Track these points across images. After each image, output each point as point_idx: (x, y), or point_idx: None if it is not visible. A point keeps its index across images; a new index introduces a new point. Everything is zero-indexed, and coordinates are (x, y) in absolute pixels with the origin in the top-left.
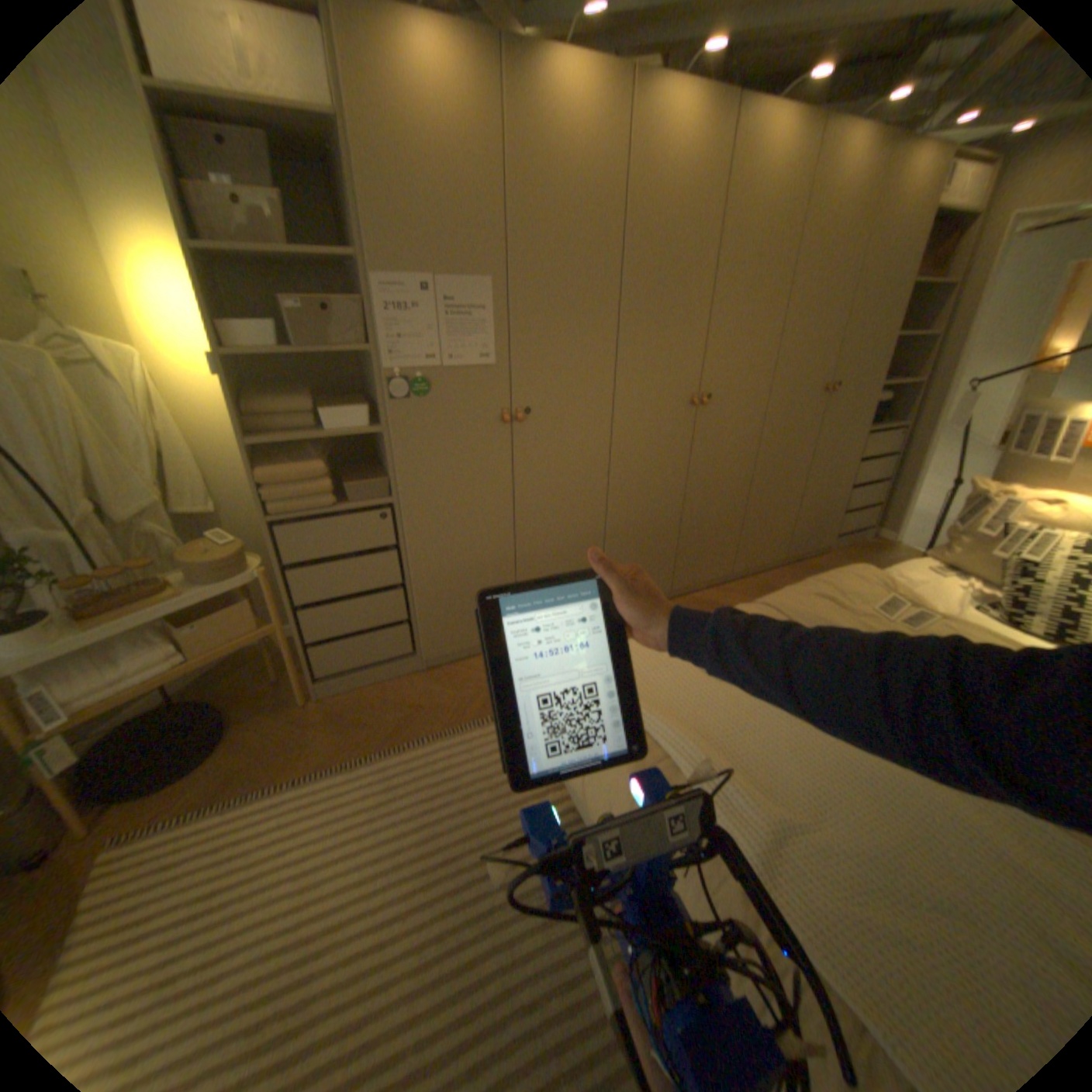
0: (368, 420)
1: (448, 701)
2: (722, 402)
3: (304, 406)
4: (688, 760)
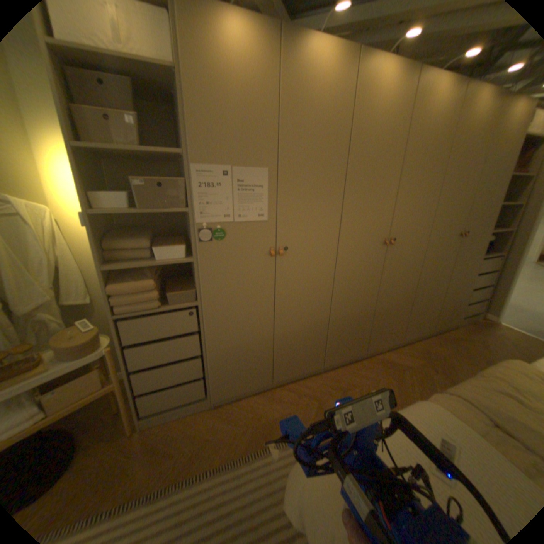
0: (185, 253)
1: (226, 435)
2: (402, 243)
3: (145, 244)
4: None
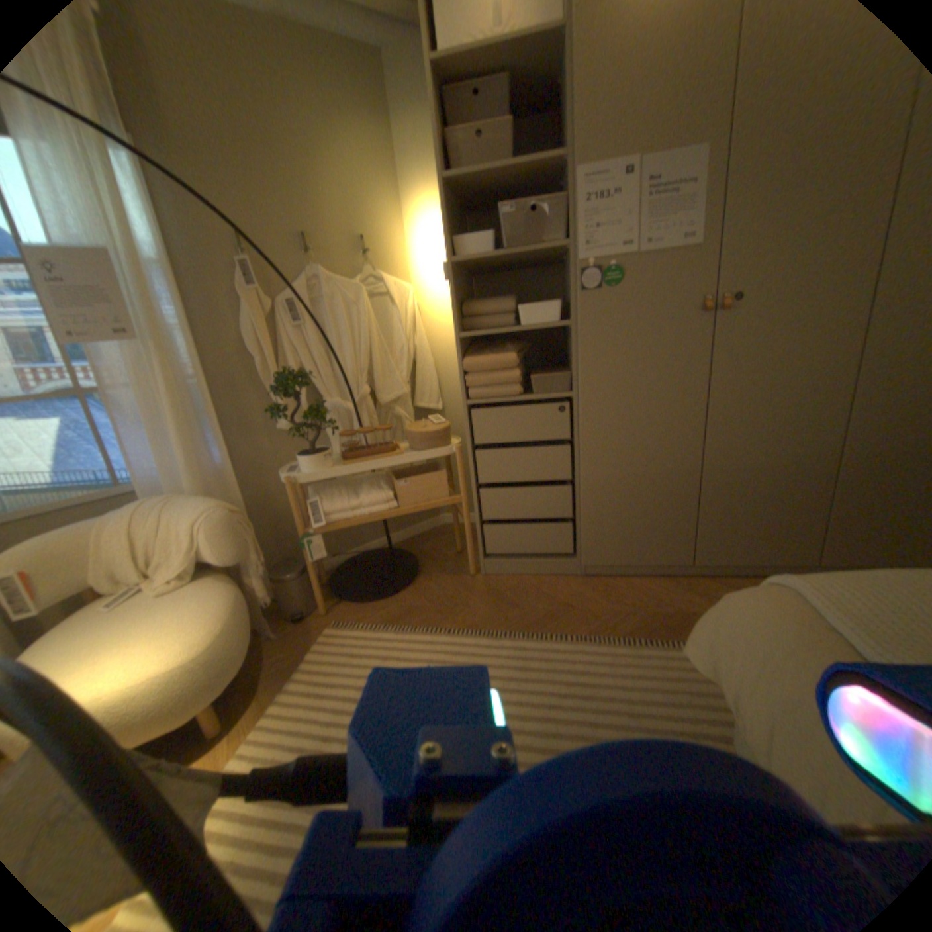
0: (558, 313)
1: (599, 608)
2: None
3: (508, 306)
4: None
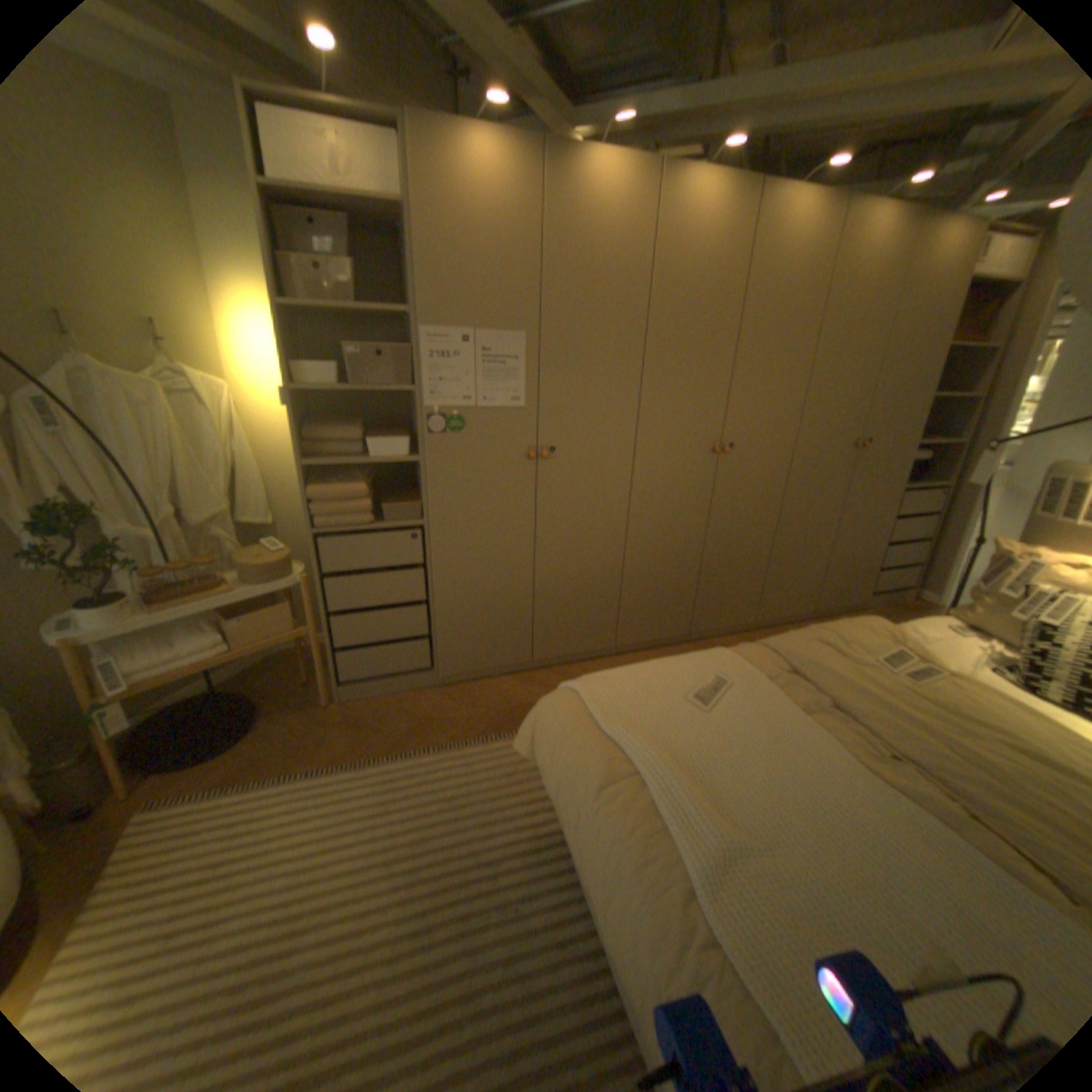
0: (408, 450)
1: (458, 717)
2: (745, 452)
3: (355, 435)
4: (656, 777)
